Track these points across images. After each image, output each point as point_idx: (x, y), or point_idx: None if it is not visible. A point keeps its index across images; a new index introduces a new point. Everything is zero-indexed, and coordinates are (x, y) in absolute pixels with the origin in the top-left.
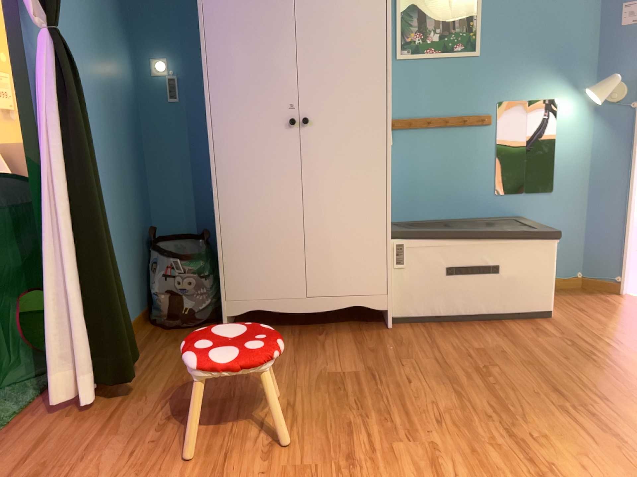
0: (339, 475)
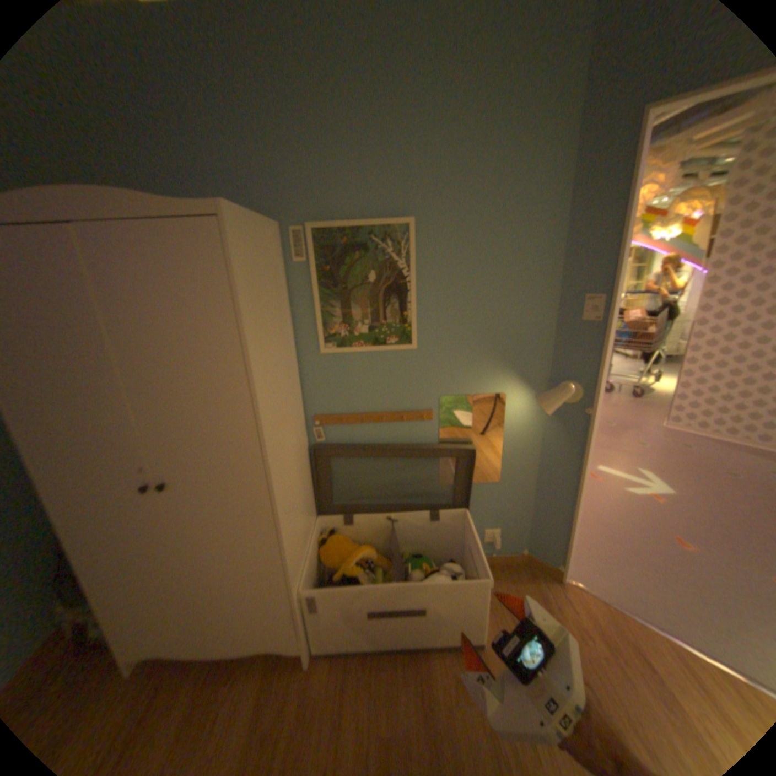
0: None
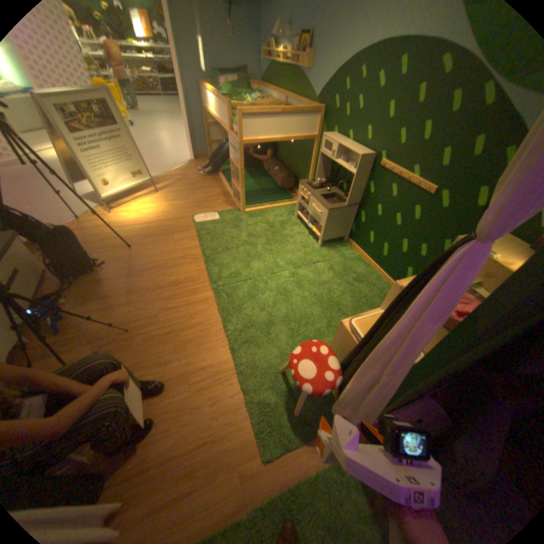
0: (175, 331)
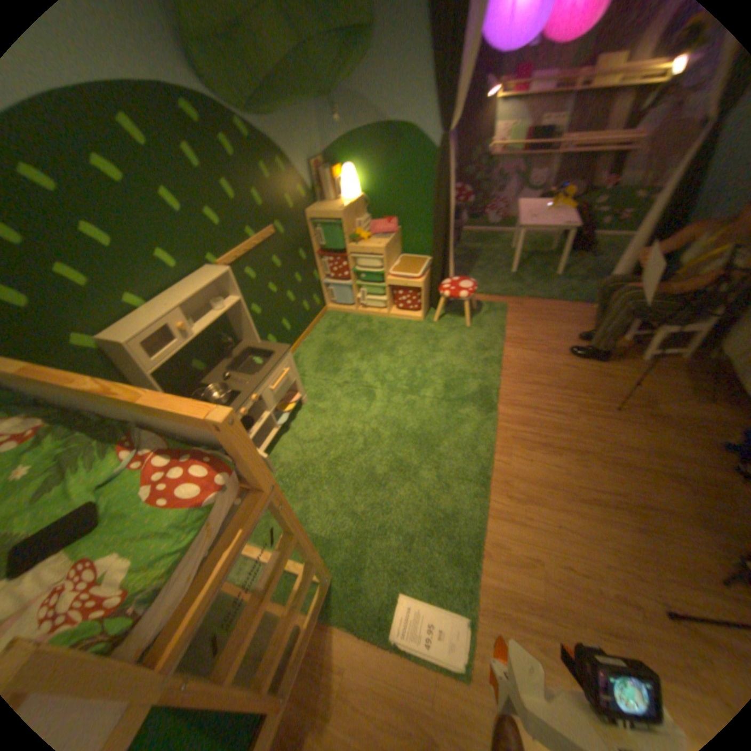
0: (553, 388)
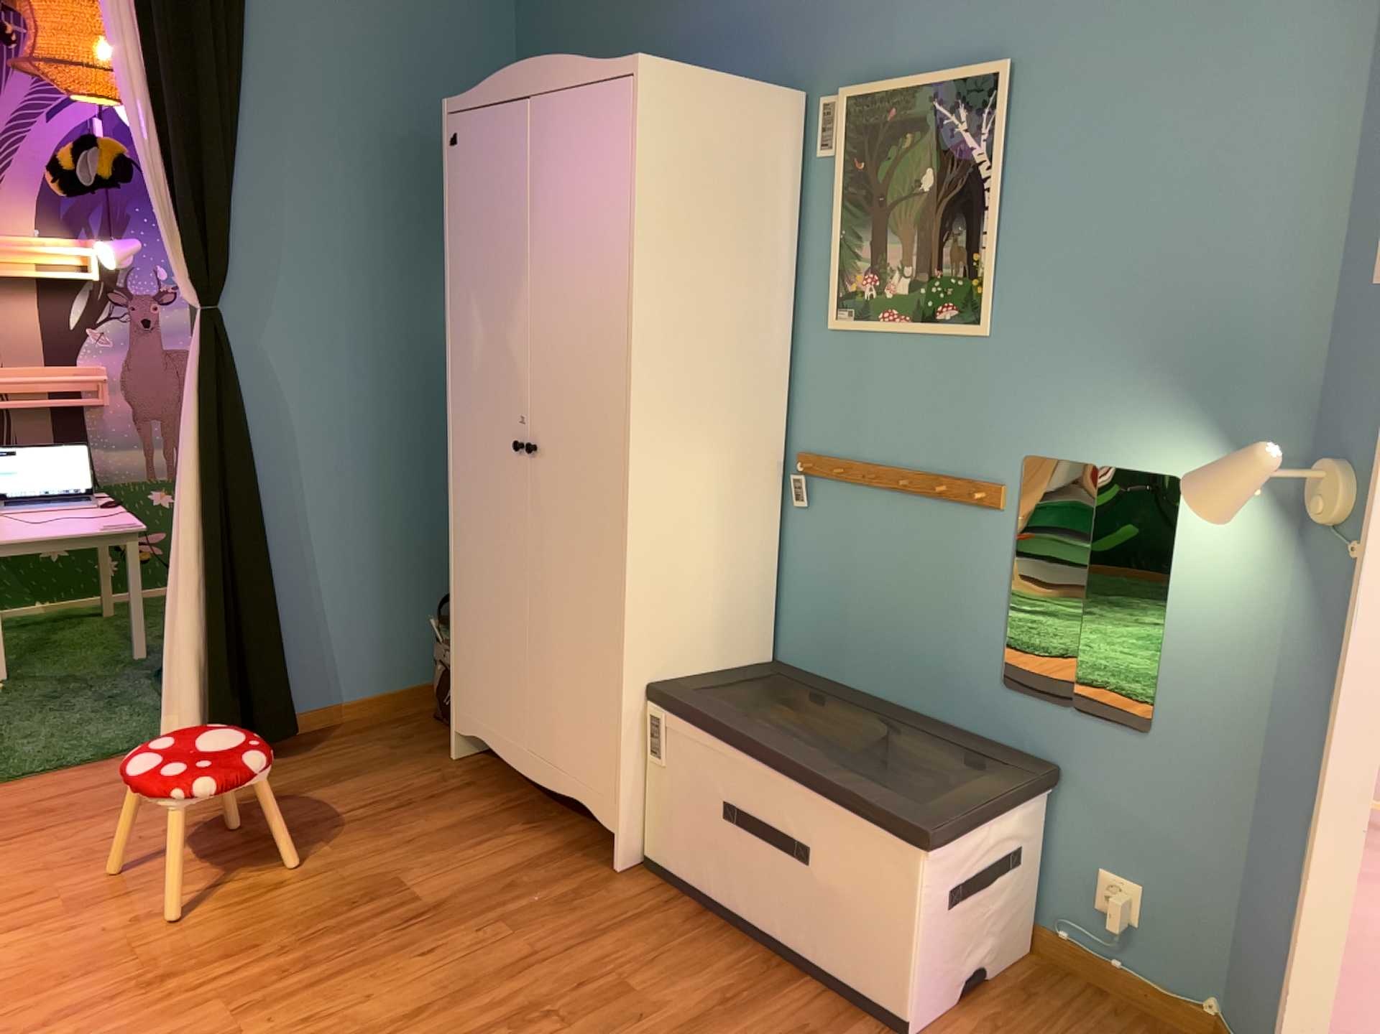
0: (127, 994)
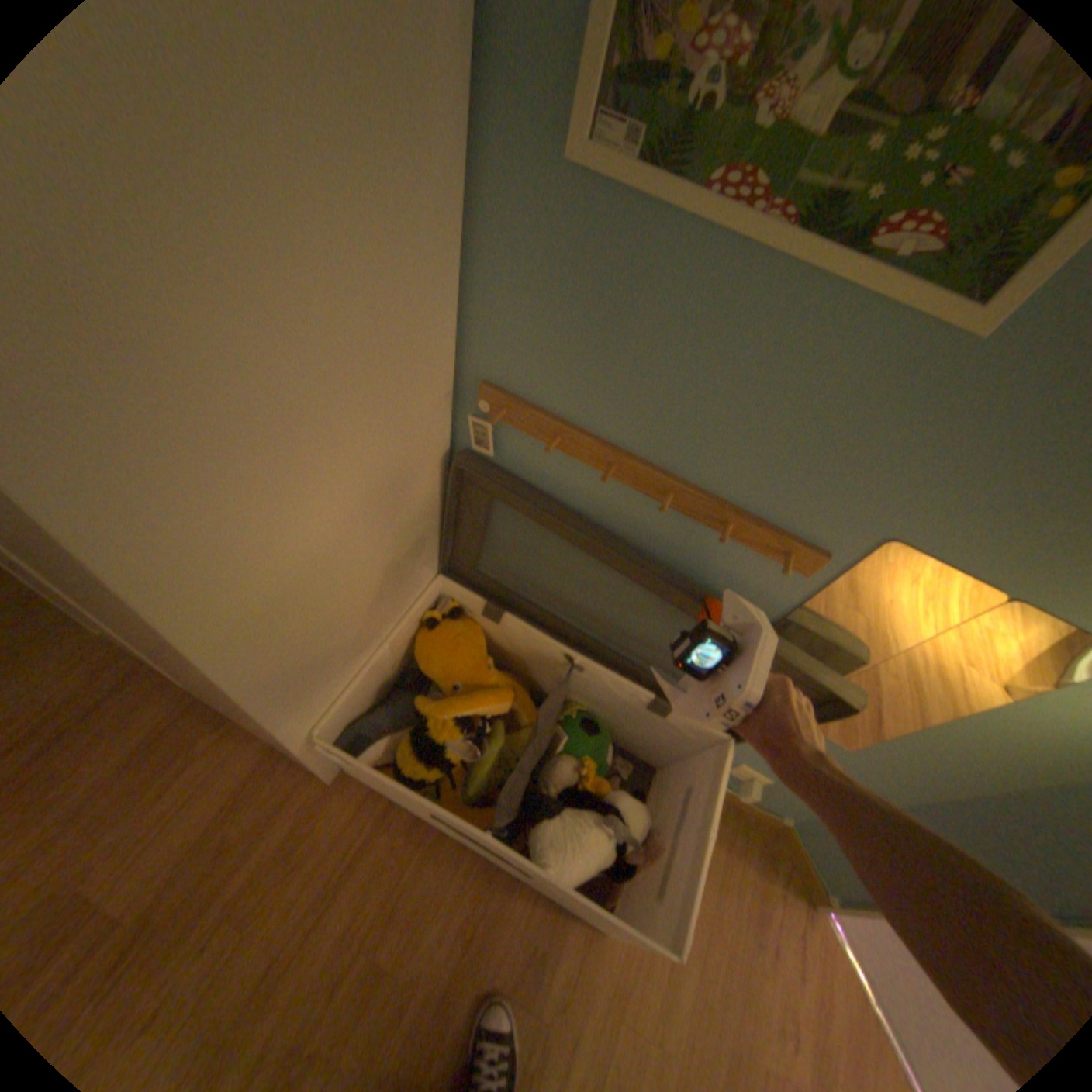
0: None
